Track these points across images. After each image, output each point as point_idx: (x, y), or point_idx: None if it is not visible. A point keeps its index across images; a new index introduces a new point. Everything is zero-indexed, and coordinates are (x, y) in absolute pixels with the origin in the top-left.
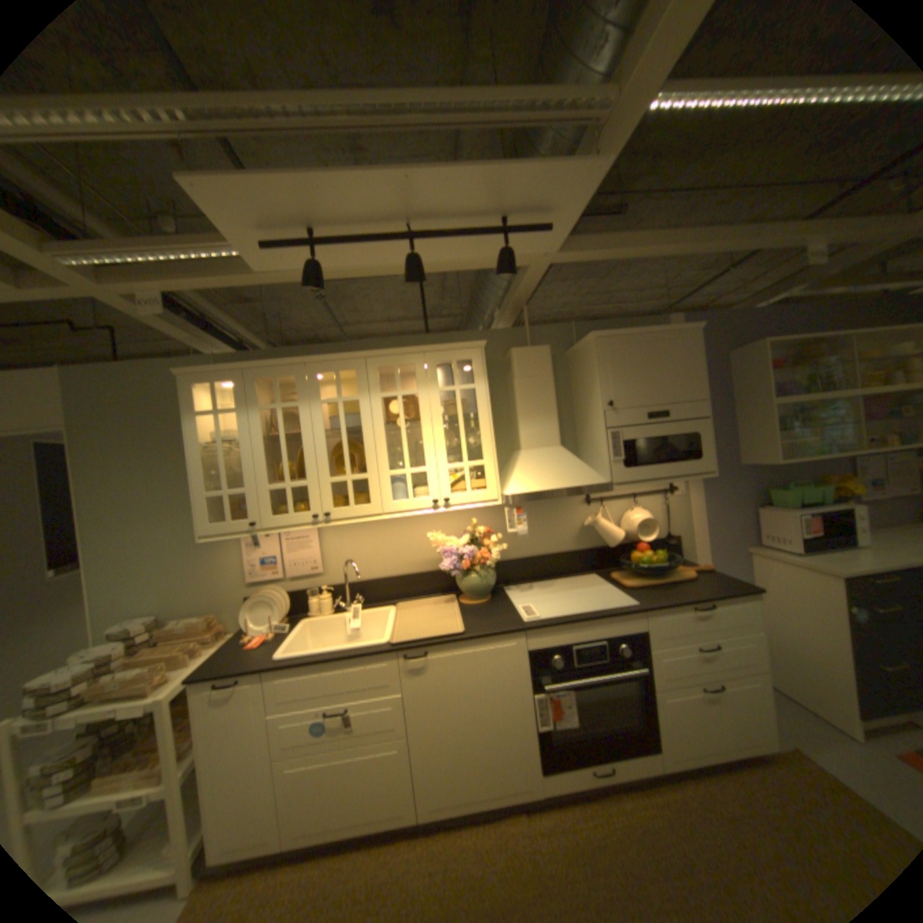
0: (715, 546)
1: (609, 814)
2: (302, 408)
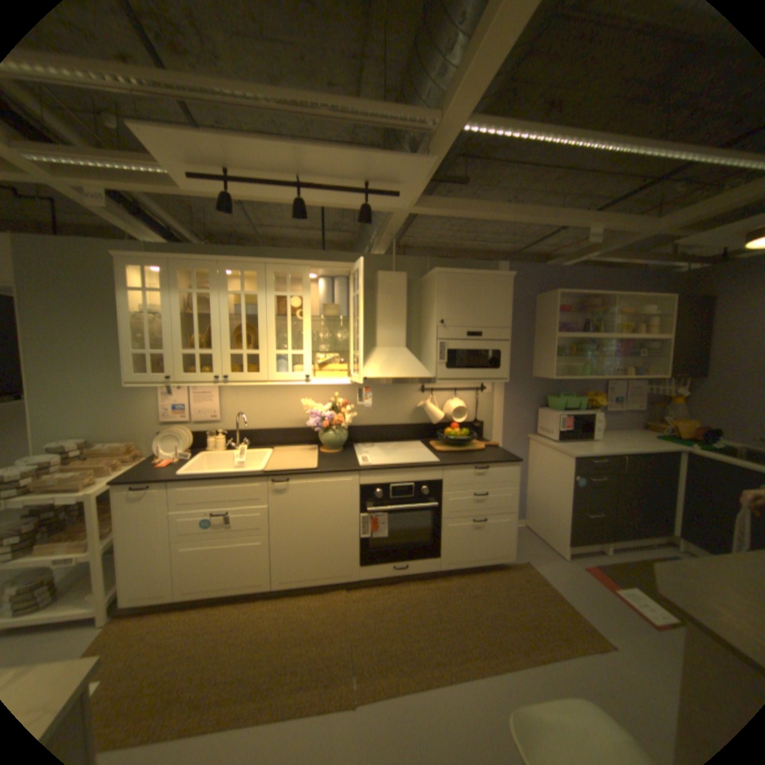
0: (506, 430)
1: (400, 591)
2: (213, 295)
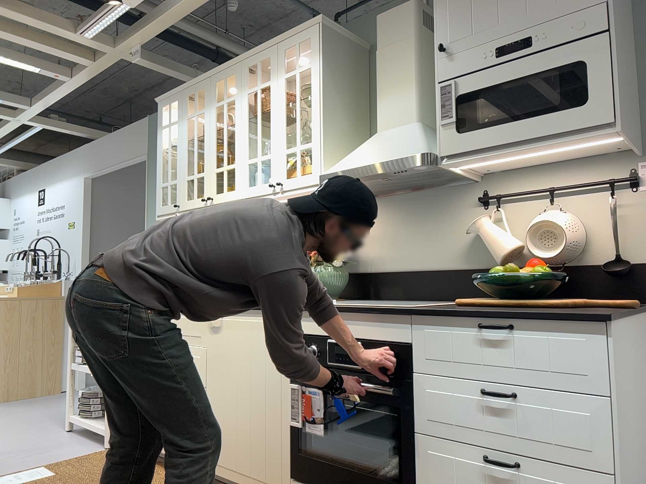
0: None
1: None
2: (206, 114)
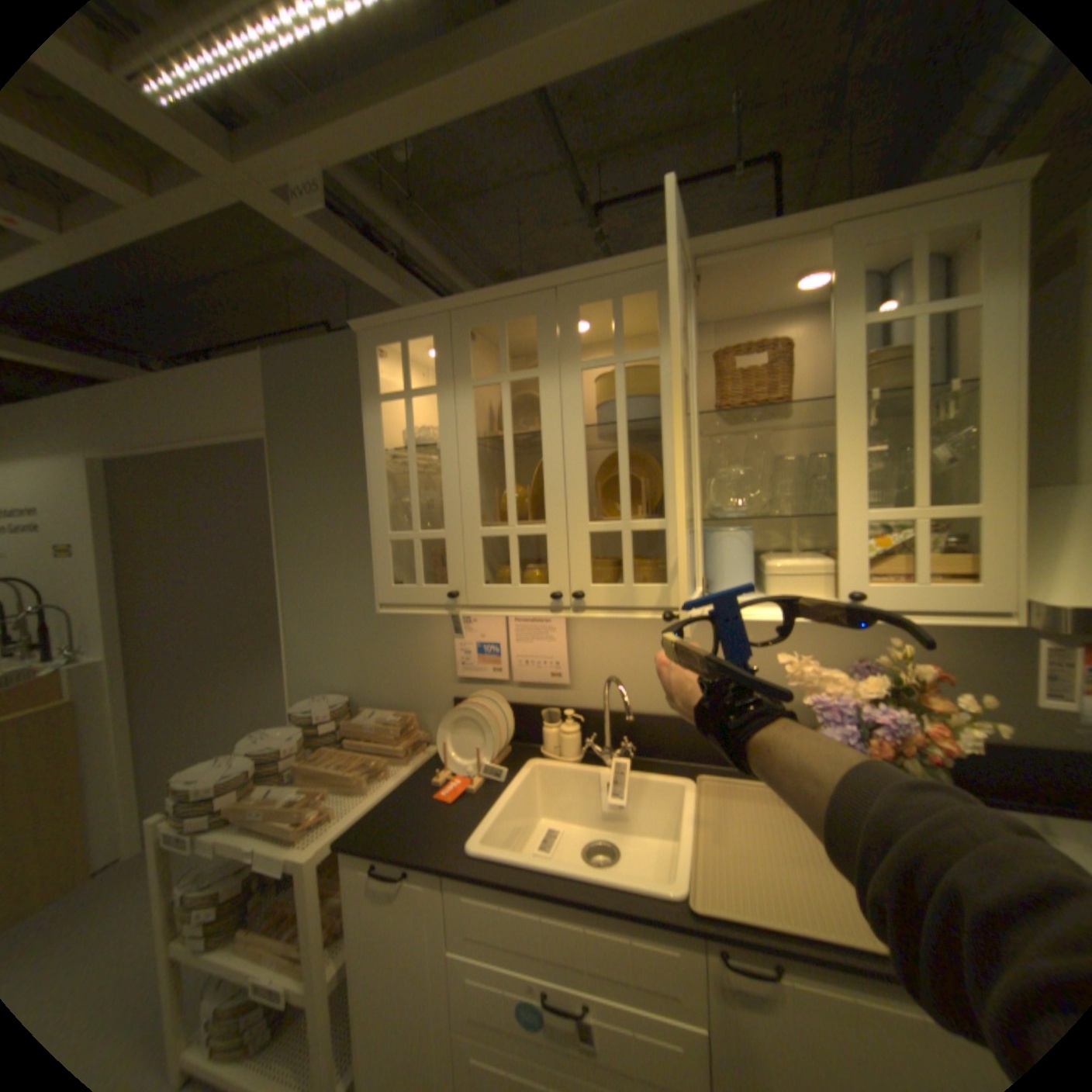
0: None
1: None
2: (545, 381)
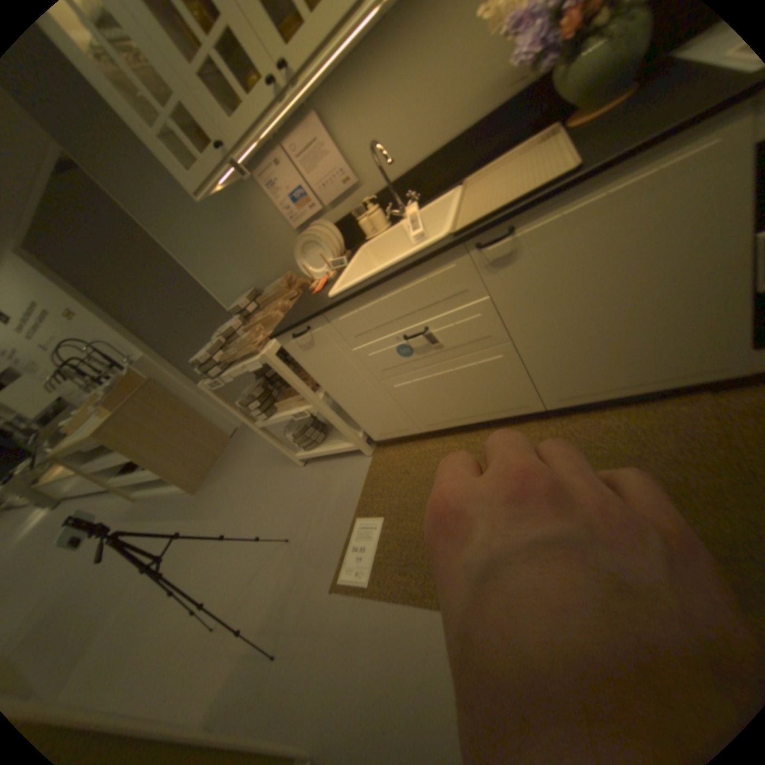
0: None
1: None
2: None
